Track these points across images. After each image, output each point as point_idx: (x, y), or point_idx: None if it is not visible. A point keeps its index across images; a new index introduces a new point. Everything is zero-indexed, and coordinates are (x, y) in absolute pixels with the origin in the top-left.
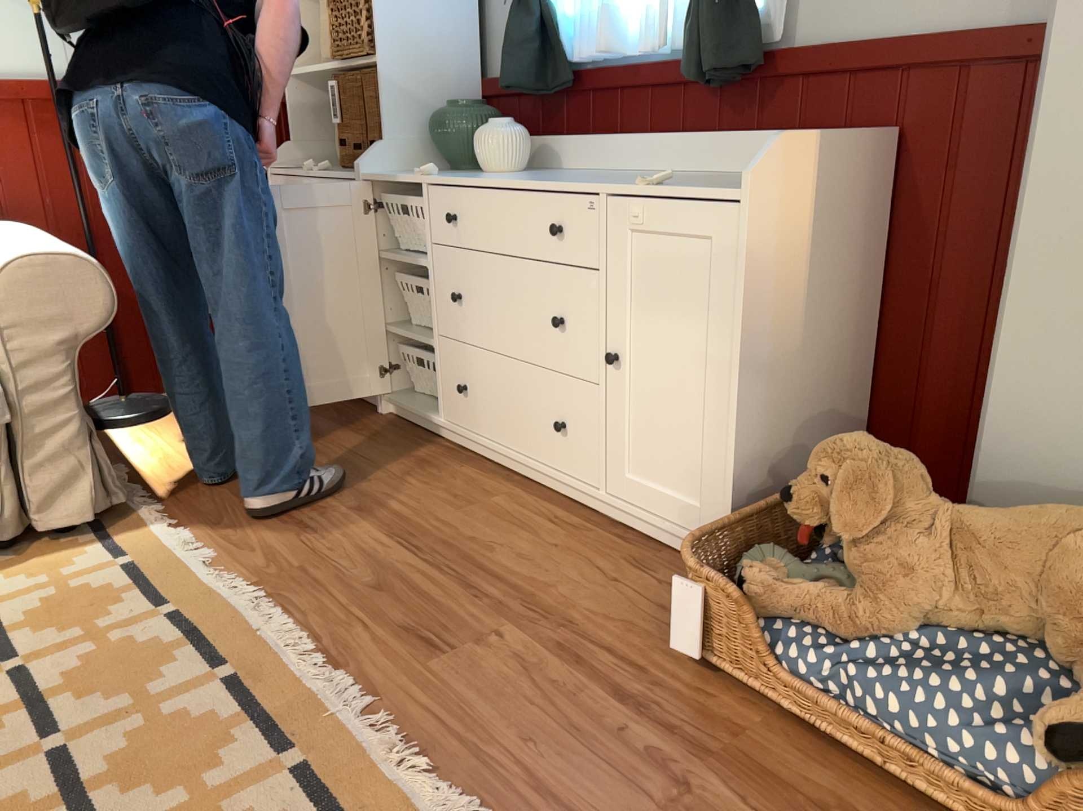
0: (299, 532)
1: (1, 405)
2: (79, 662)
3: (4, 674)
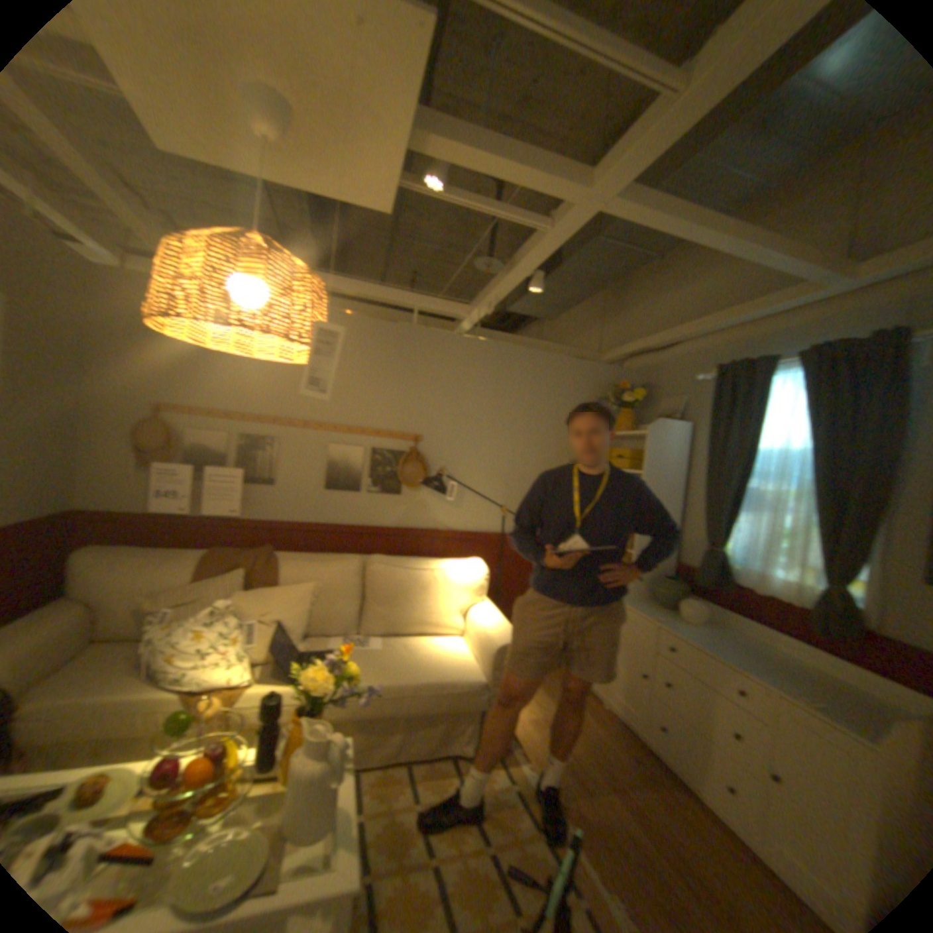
0: (590, 800)
1: (485, 703)
2: (517, 865)
3: (489, 858)
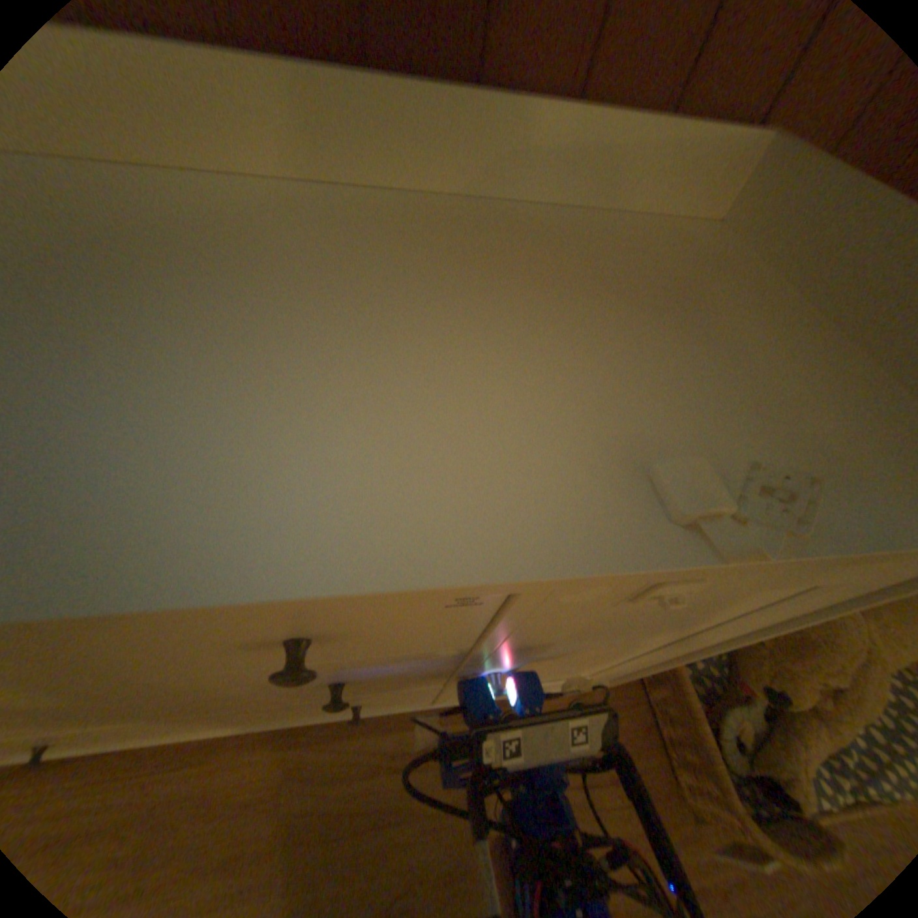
0: None
1: None
2: None
3: None
